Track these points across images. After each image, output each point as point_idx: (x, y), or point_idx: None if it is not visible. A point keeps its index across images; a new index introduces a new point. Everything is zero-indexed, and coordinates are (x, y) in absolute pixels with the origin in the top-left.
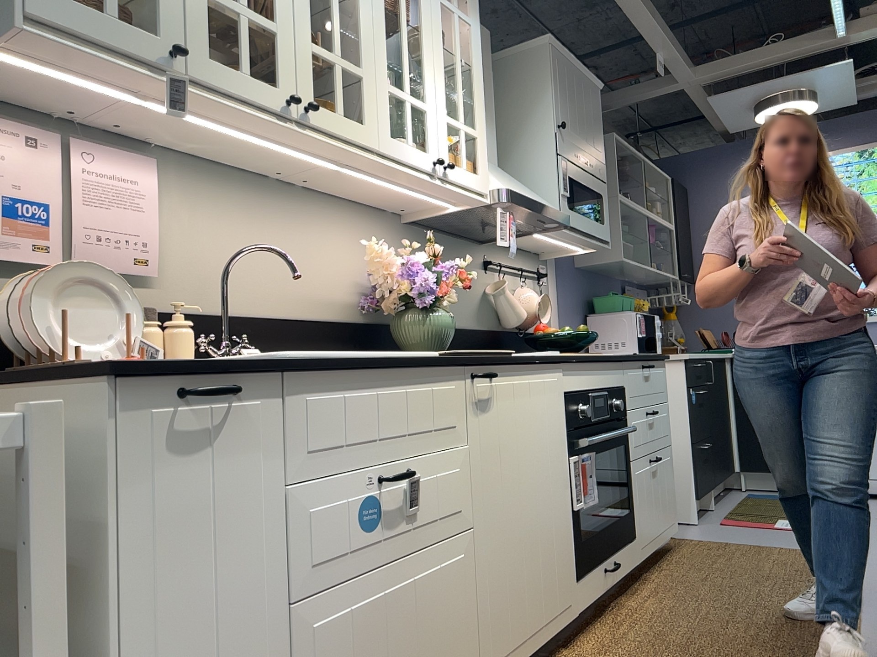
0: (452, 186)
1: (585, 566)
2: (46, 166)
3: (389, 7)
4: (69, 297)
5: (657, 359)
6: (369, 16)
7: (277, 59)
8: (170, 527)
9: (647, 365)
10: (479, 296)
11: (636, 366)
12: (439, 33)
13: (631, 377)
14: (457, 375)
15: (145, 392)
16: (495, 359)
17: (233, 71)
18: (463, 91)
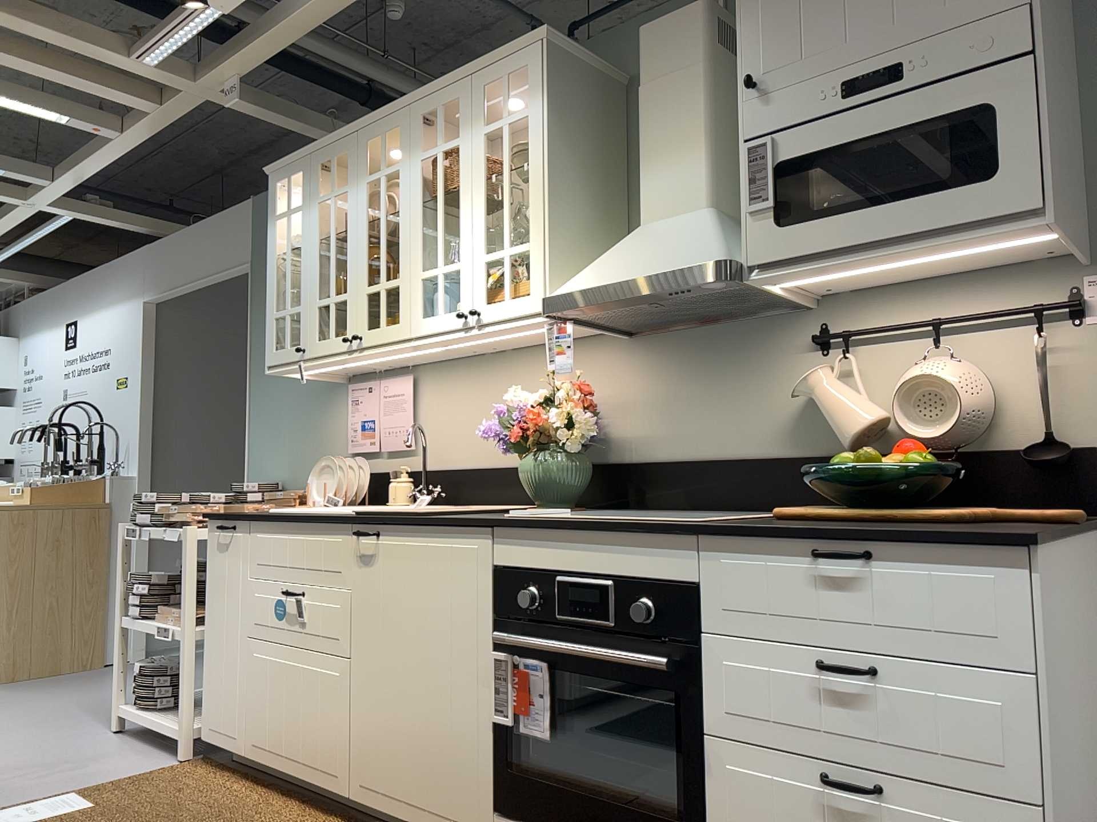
0: (488, 327)
1: (514, 809)
2: (373, 399)
3: (440, 191)
4: (328, 473)
5: (890, 538)
6: (405, 228)
7: (347, 315)
8: (218, 580)
9: (833, 550)
10: (791, 400)
11: (763, 547)
12: (478, 172)
13: (731, 570)
14: (344, 531)
15: (215, 525)
16: (377, 518)
17: (326, 340)
18: (507, 209)
